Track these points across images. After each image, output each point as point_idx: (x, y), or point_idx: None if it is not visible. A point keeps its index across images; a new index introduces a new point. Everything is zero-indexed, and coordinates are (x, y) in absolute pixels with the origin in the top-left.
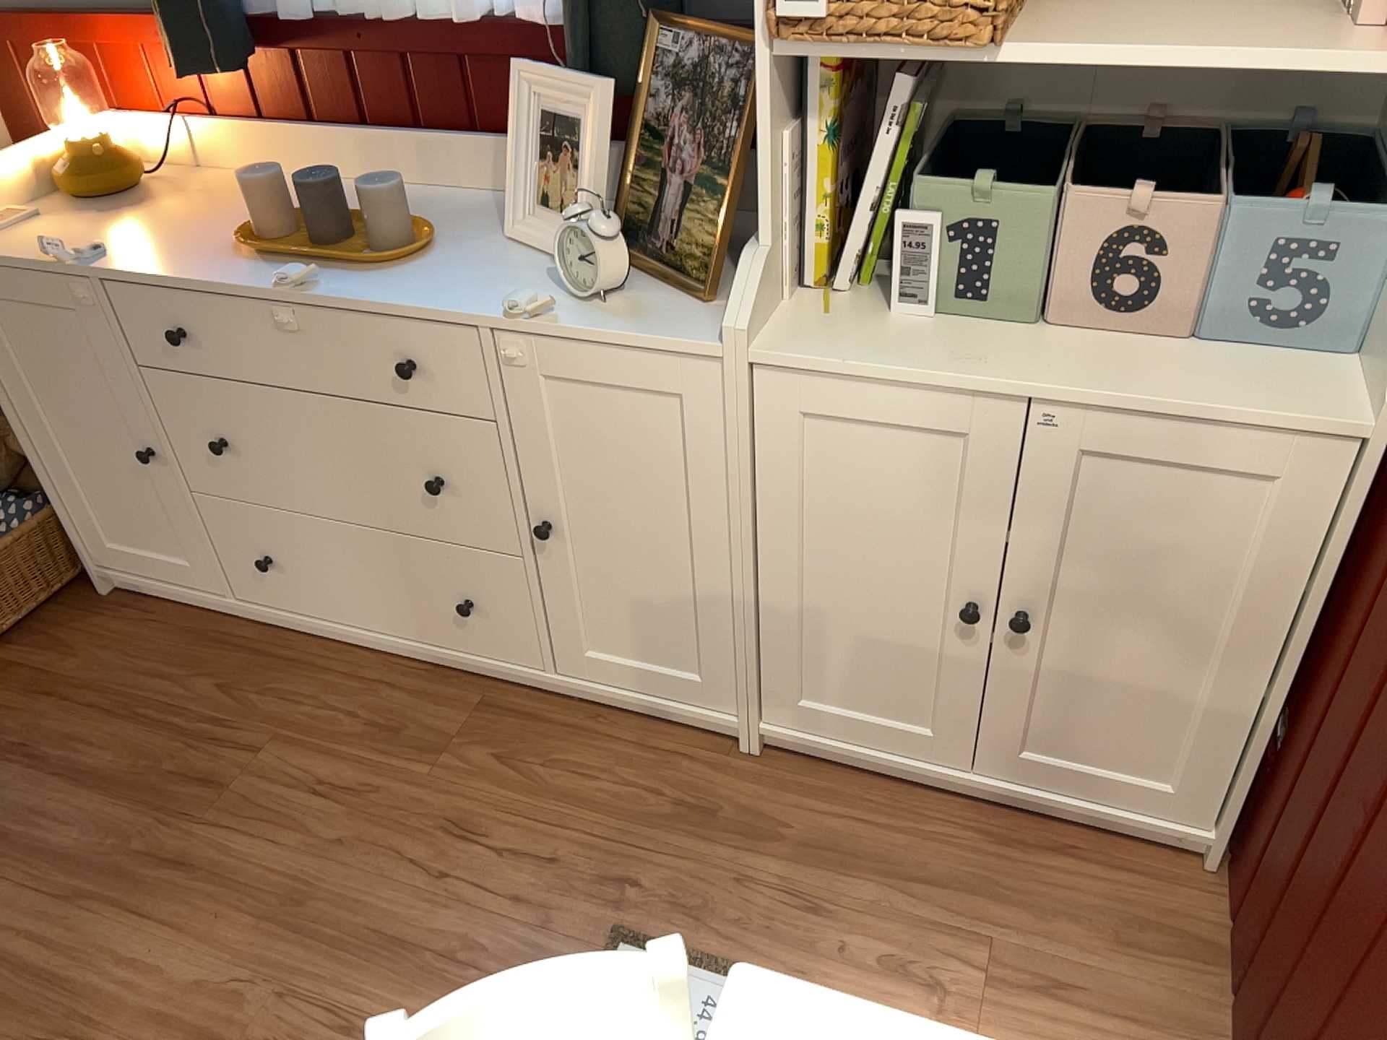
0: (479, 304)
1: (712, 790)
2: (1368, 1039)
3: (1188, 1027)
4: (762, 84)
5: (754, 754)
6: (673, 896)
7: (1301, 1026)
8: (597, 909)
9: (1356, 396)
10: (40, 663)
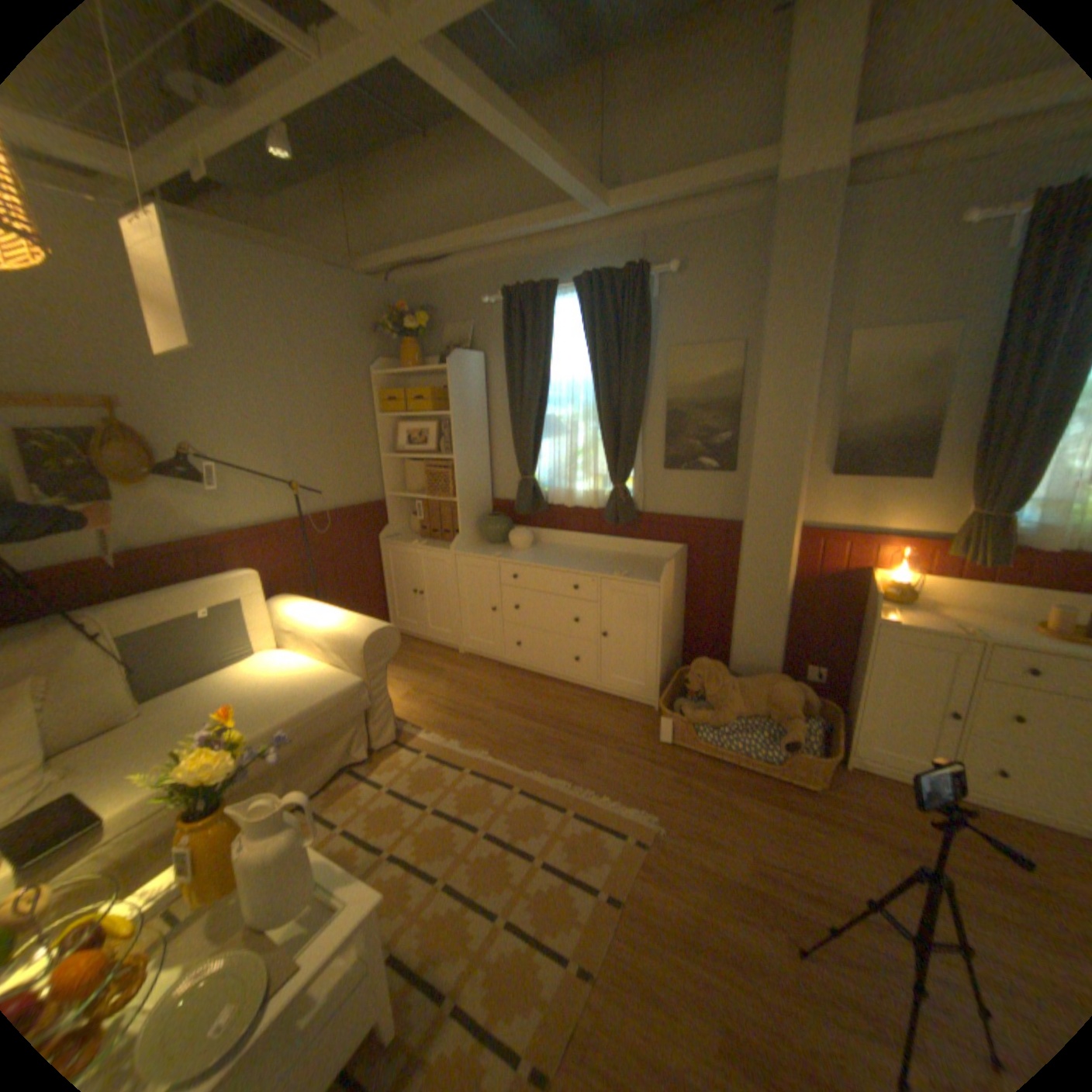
0: None
1: None
2: None
3: None
4: None
5: None
6: None
7: None
8: None
9: None
10: (854, 804)
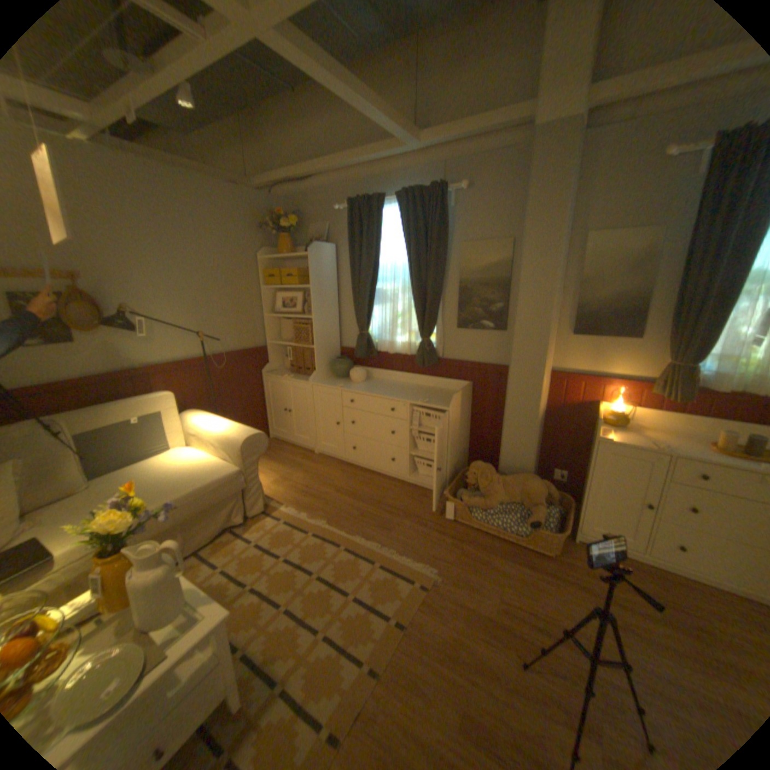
0: None
1: None
2: None
3: None
4: None
5: None
6: None
7: None
8: None
9: None
10: (577, 566)
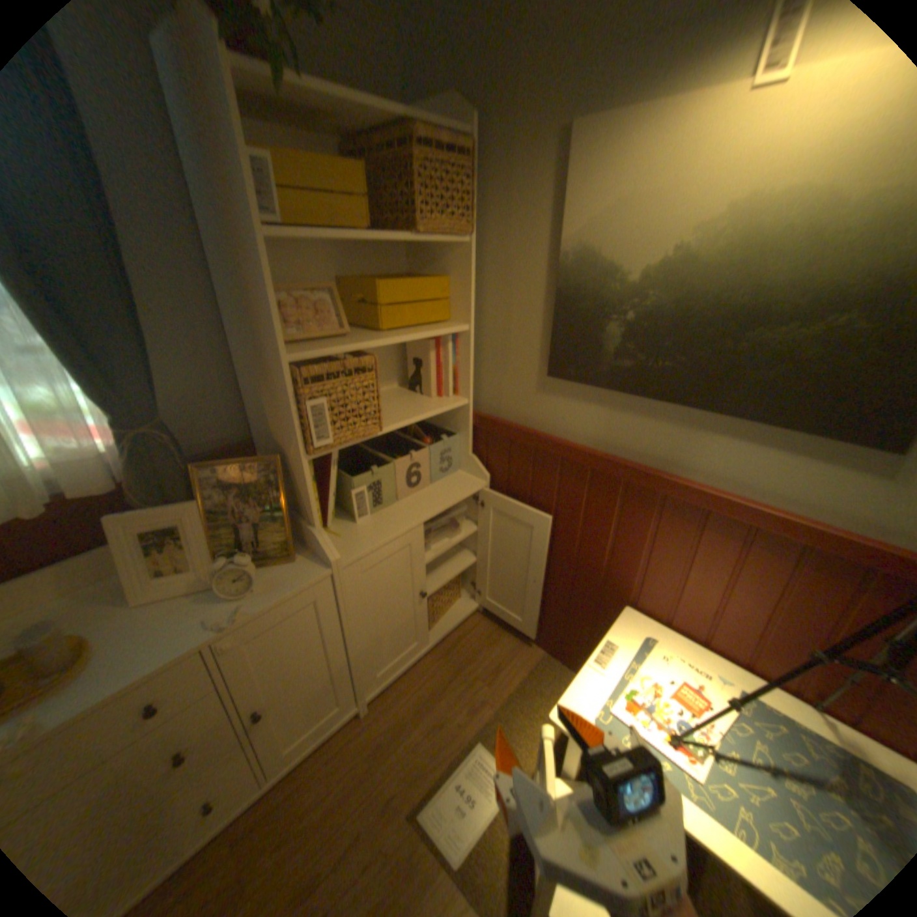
0: (181, 642)
1: (370, 743)
2: (593, 597)
3: (523, 647)
4: (302, 469)
5: (365, 716)
6: (408, 786)
7: (563, 614)
8: (395, 828)
9: (476, 477)
10: None
